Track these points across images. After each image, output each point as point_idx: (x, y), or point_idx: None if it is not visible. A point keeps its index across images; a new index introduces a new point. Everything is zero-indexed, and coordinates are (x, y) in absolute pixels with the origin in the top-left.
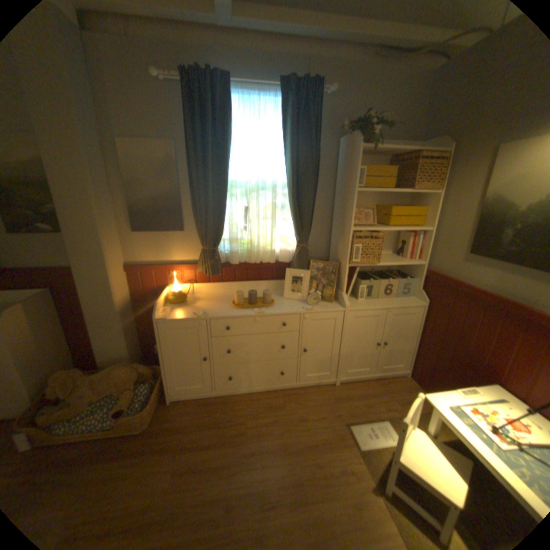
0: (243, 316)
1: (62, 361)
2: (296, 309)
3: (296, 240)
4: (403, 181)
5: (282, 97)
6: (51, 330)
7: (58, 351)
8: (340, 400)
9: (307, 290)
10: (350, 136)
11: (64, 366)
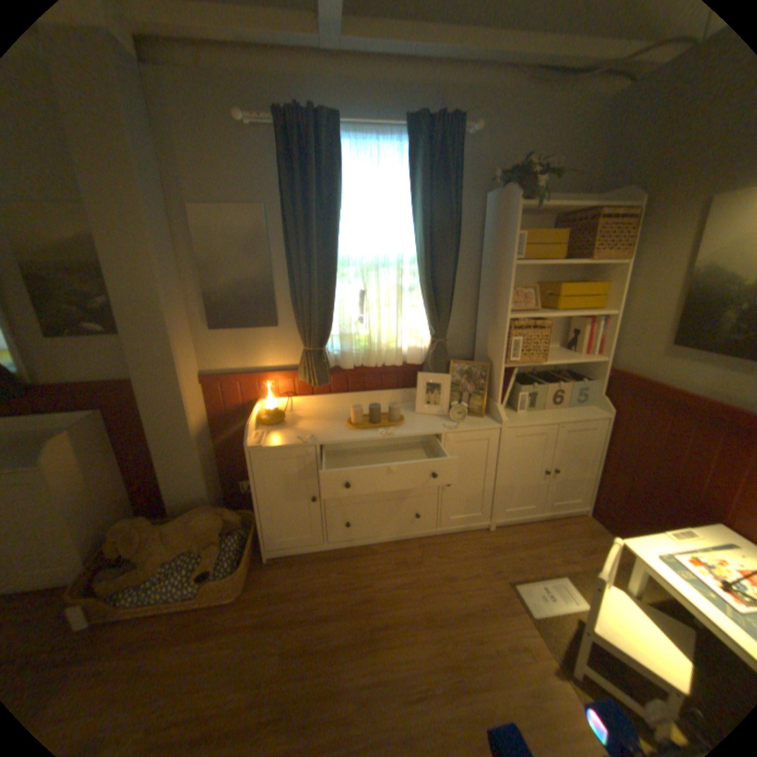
0: (364, 440)
1: (118, 508)
2: (434, 428)
3: (429, 334)
4: (575, 249)
5: (409, 140)
6: (104, 466)
7: (114, 494)
8: (498, 550)
9: (448, 401)
10: (503, 191)
11: (120, 515)
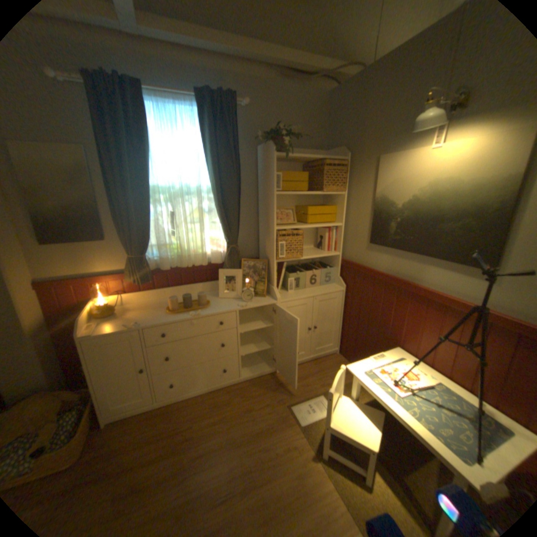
0: (179, 321)
1: None
2: (231, 307)
3: (226, 242)
4: (314, 185)
5: (199, 106)
6: None
7: None
8: (281, 385)
9: (241, 288)
10: (265, 145)
11: None
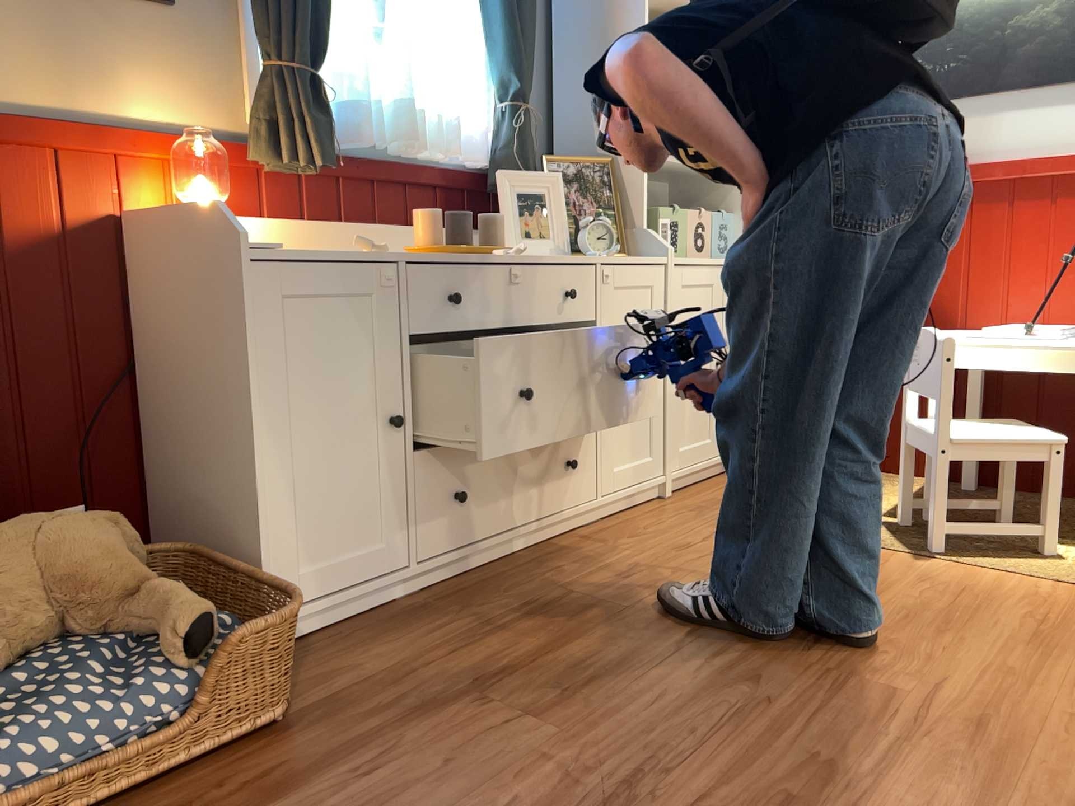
0: (483, 262)
1: None
2: (578, 256)
3: (500, 99)
4: None
5: None
6: None
7: None
8: (703, 508)
9: (567, 225)
10: None
11: None
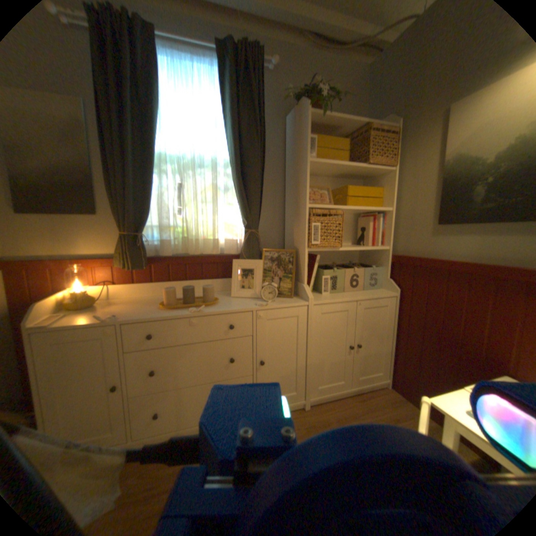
0: (174, 318)
1: None
2: (247, 306)
3: (244, 227)
4: (355, 160)
5: (220, 65)
6: None
7: None
8: (314, 429)
9: (261, 284)
10: (297, 108)
11: None
